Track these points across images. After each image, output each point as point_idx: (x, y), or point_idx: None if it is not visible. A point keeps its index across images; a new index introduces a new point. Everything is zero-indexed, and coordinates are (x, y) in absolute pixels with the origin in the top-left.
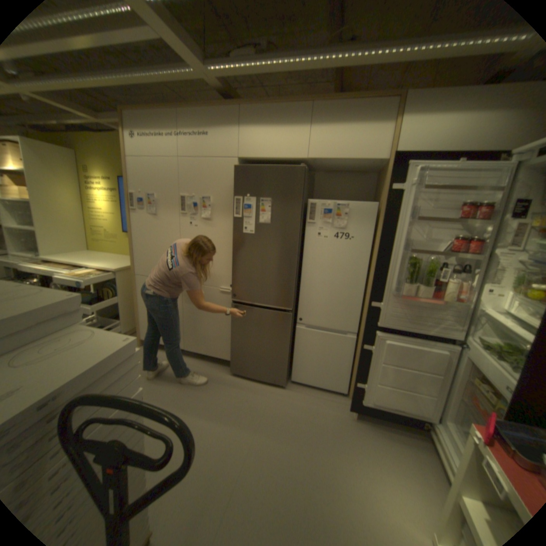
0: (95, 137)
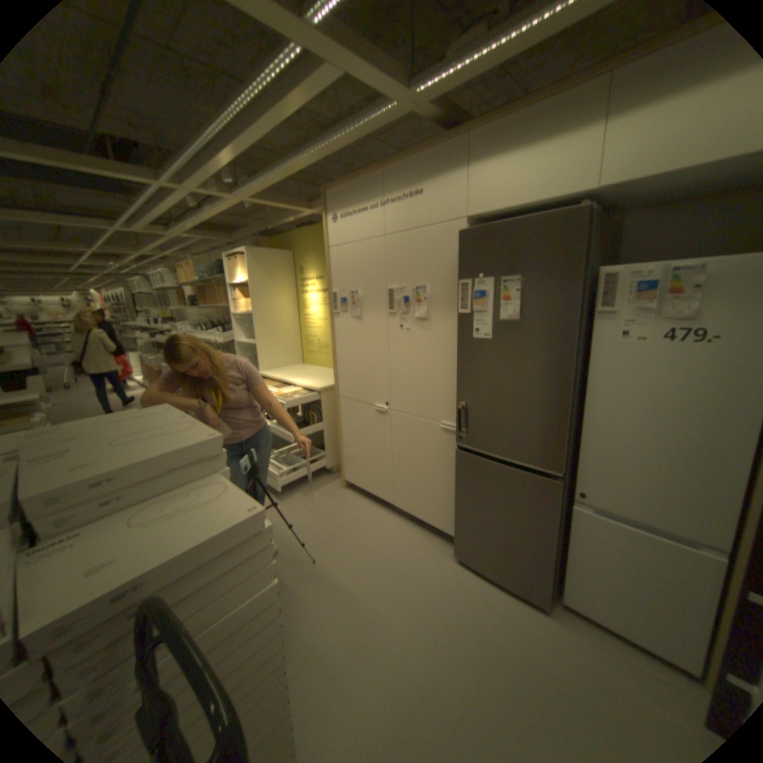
0: (310, 231)
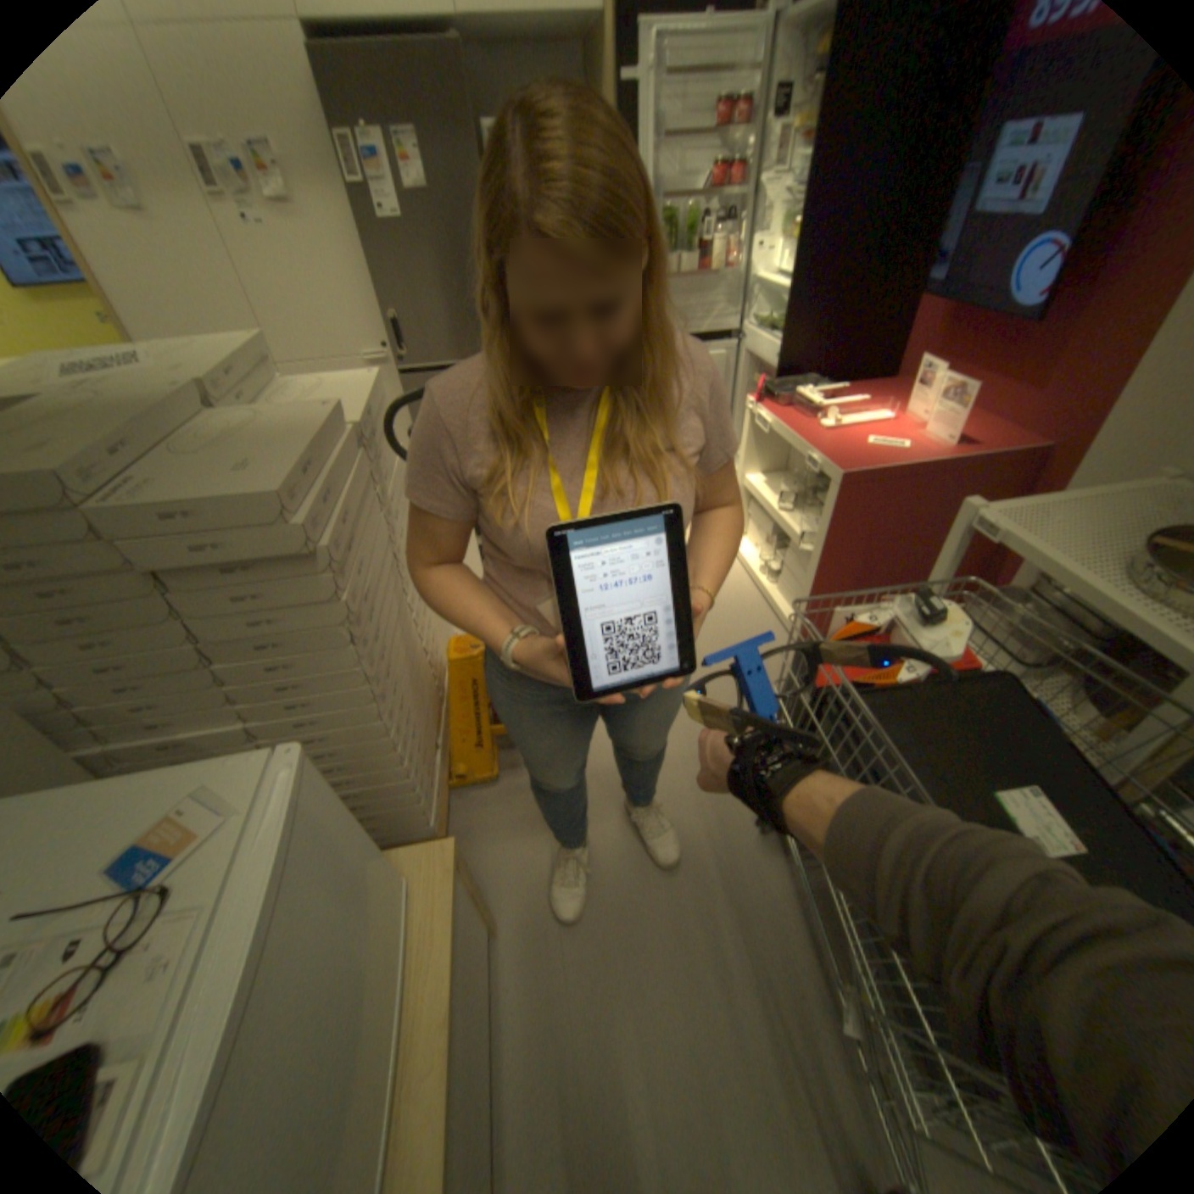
0: None
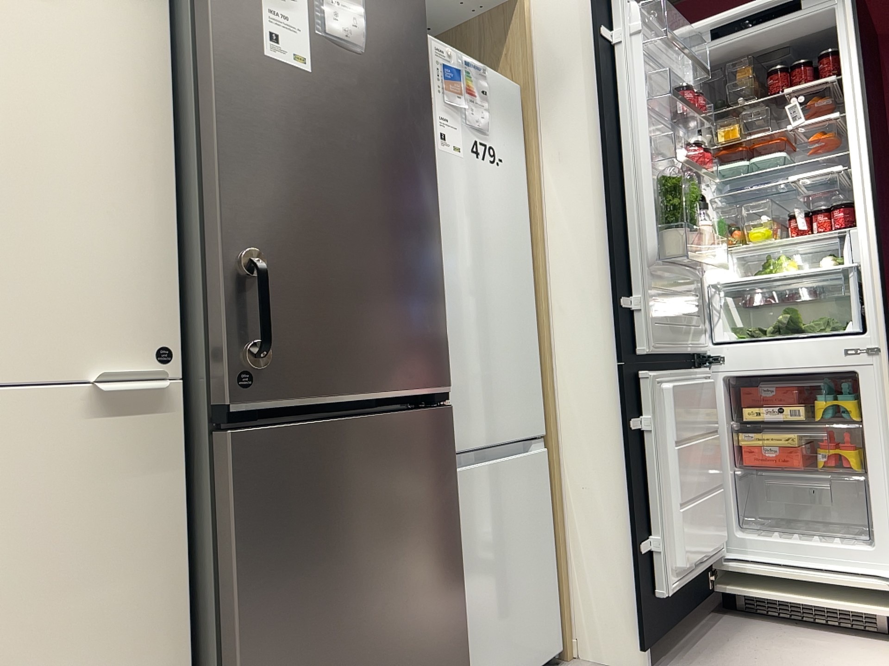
0: None
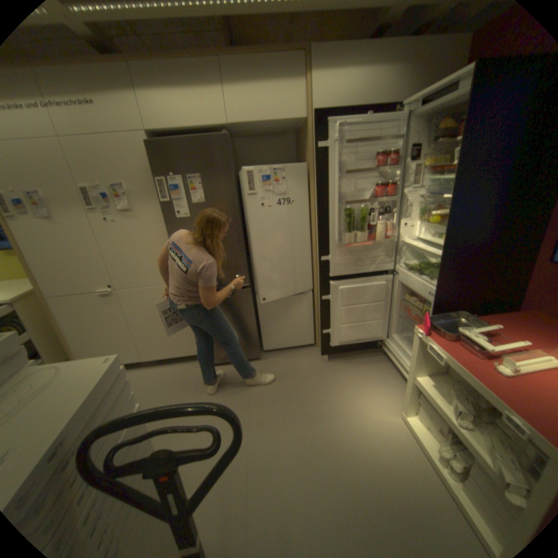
0: None
